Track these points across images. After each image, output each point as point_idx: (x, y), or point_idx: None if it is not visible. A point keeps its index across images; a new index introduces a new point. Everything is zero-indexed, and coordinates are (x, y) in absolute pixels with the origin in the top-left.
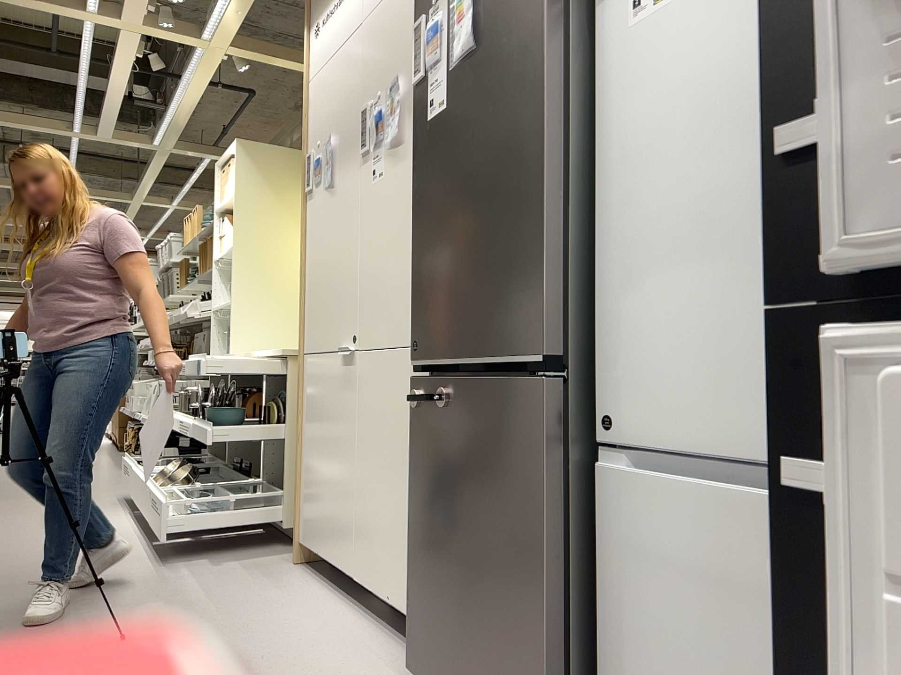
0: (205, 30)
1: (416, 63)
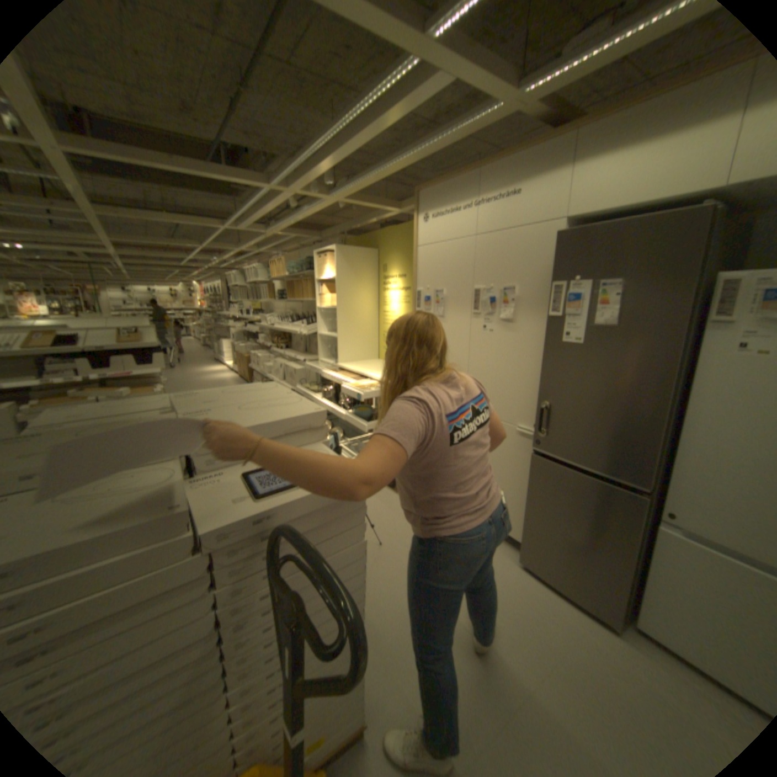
0: (333, 191)
1: (554, 305)
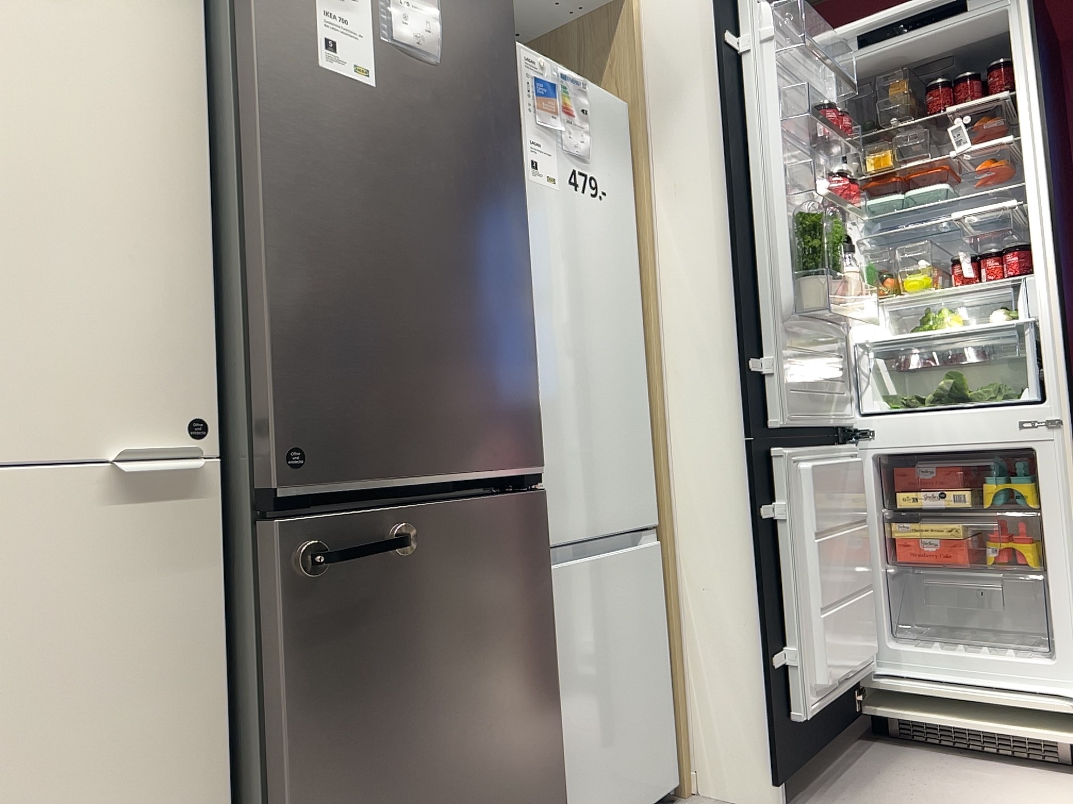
0: None
1: None
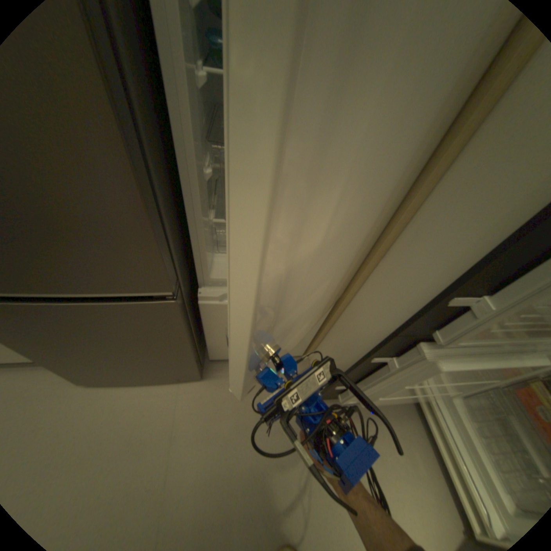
0: None
1: None
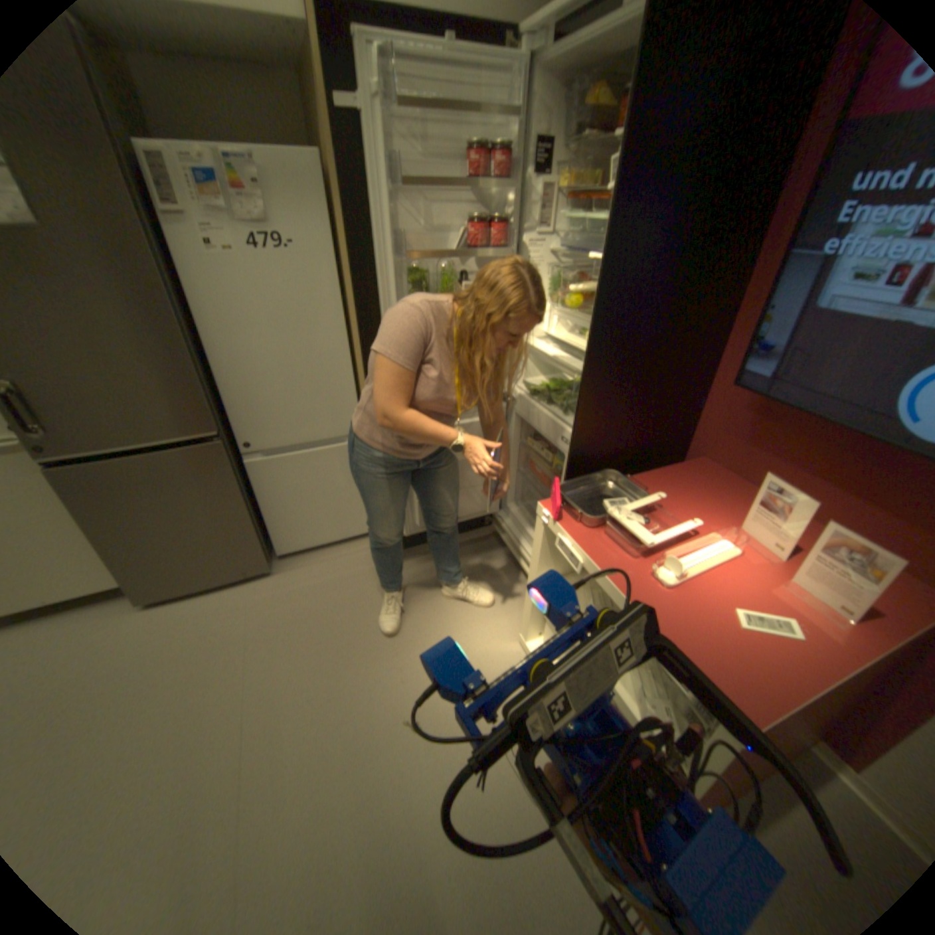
0: None
1: None
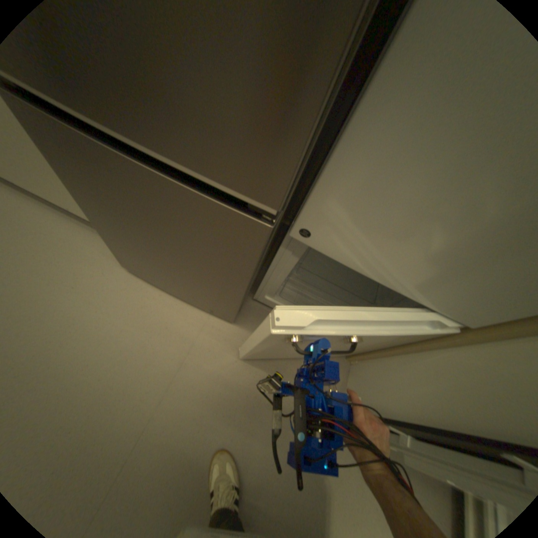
0: None
1: None
